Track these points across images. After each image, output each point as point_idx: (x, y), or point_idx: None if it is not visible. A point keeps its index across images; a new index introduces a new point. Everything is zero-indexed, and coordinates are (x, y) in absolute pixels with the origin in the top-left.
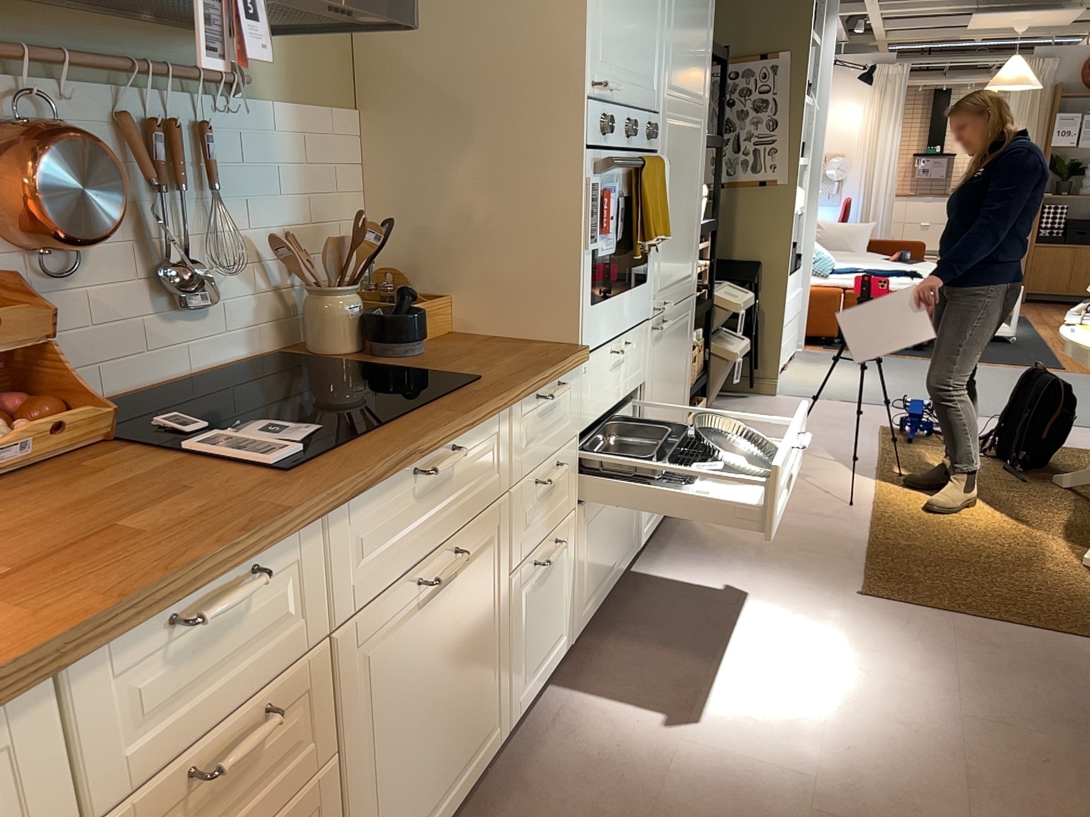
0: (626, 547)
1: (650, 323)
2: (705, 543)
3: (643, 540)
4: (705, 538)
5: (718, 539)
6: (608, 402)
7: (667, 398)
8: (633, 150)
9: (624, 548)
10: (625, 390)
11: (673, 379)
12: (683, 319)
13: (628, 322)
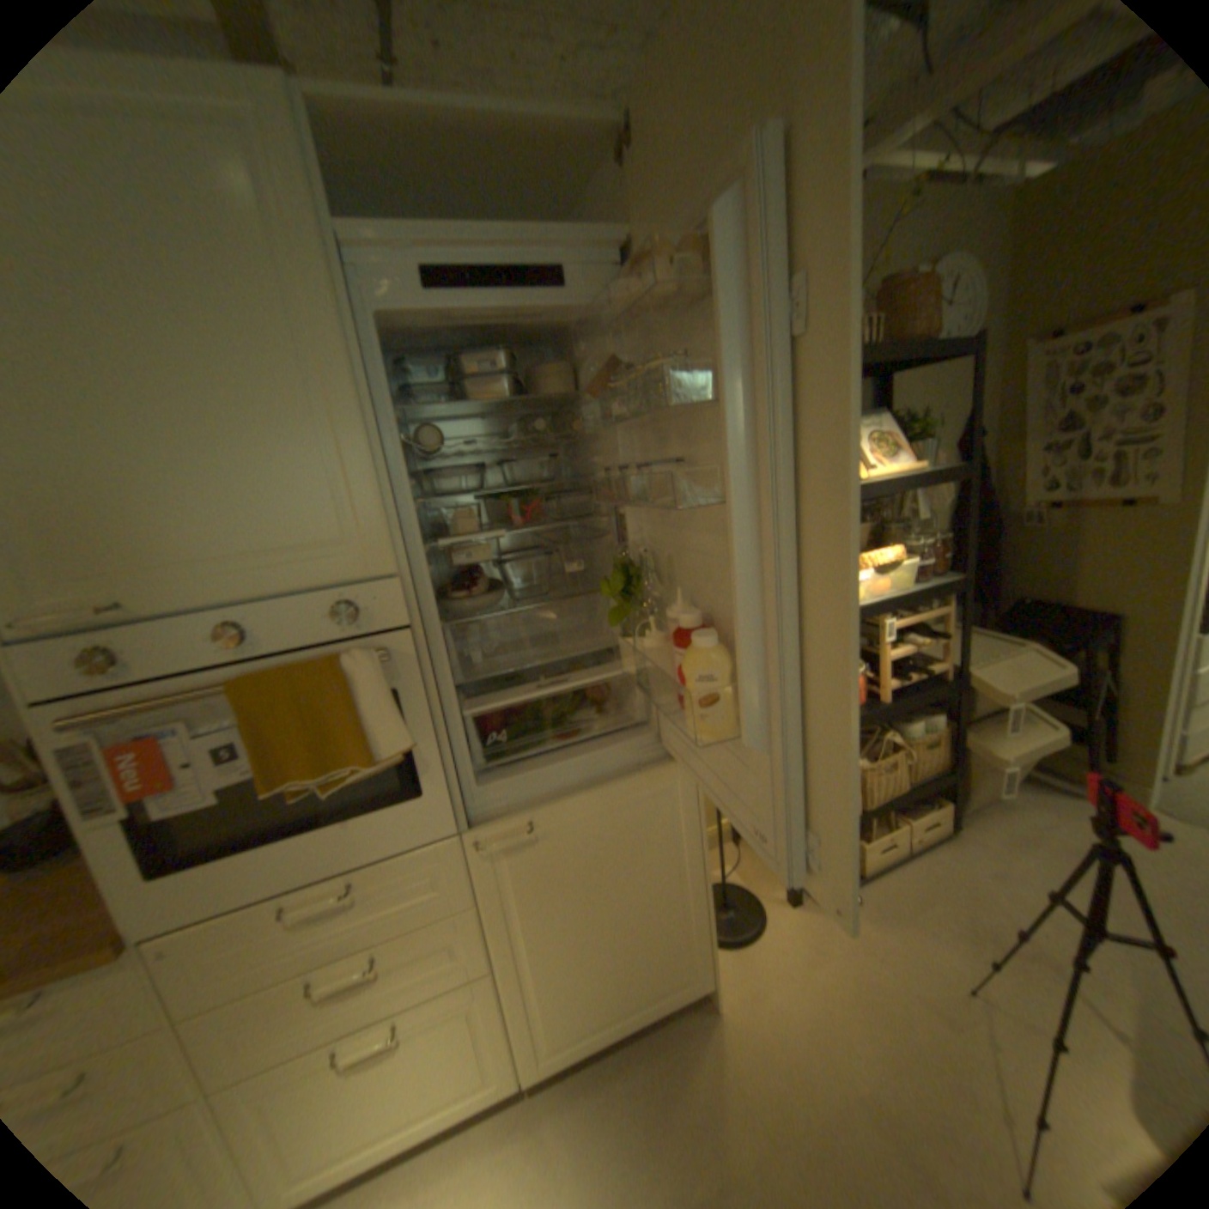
0: (460, 1097)
1: (464, 841)
2: (673, 1111)
3: (530, 1078)
4: (687, 1097)
5: (700, 1114)
6: (287, 970)
7: (581, 910)
8: (298, 646)
9: (446, 1102)
10: (362, 941)
11: (610, 881)
12: (637, 801)
13: (338, 865)
